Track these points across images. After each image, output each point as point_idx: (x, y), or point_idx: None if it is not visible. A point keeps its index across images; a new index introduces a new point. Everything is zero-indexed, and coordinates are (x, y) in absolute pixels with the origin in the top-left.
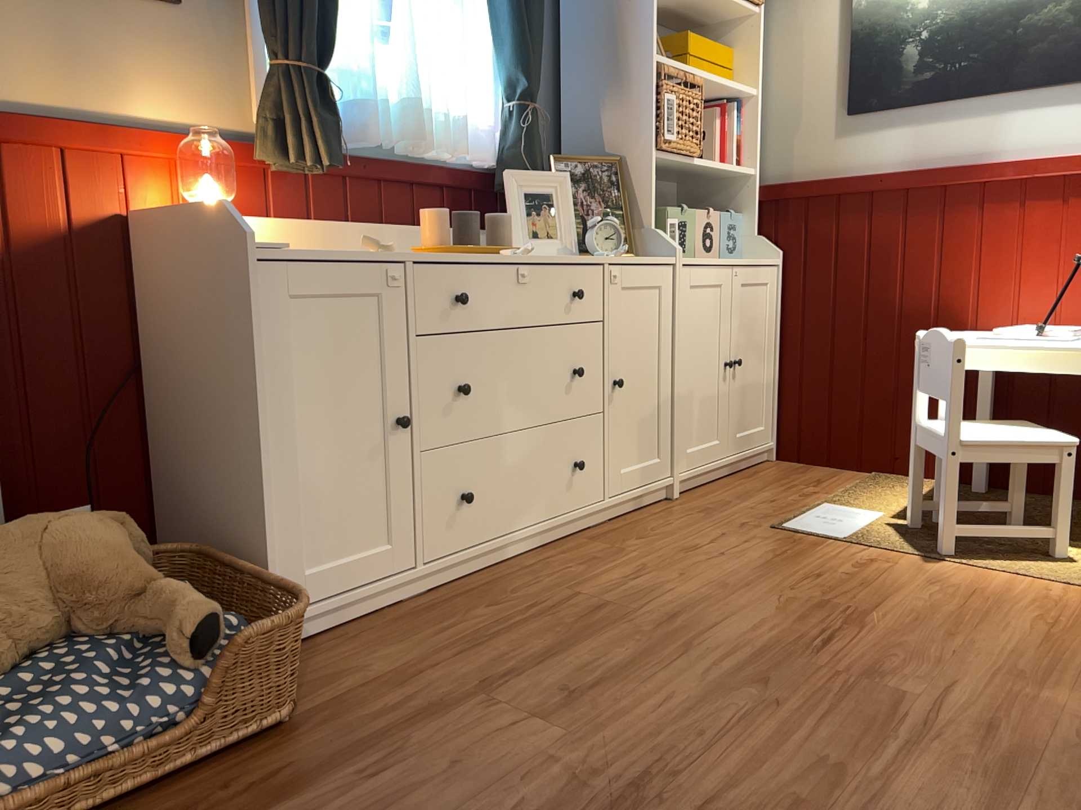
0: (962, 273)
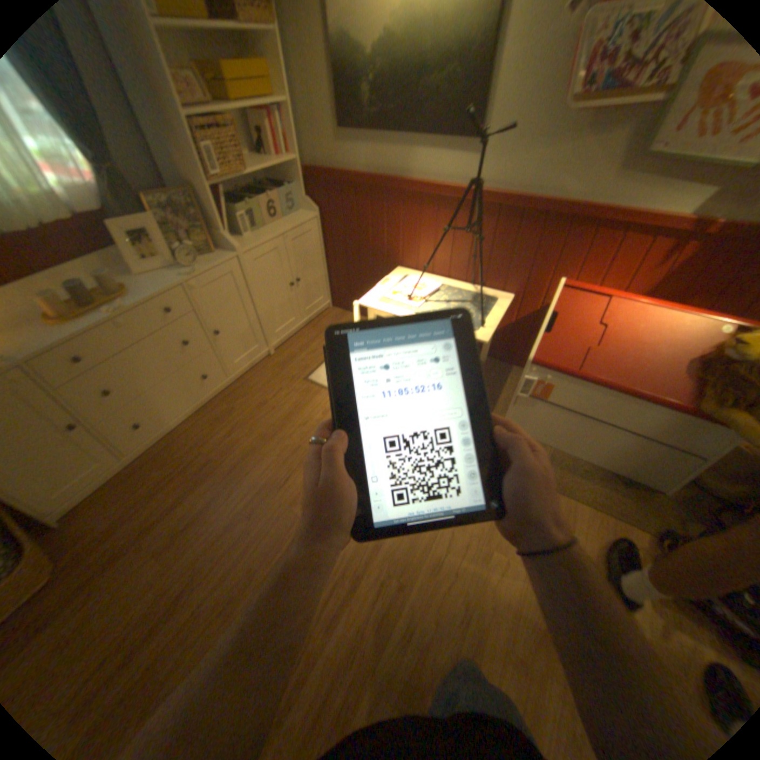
0: (397, 238)
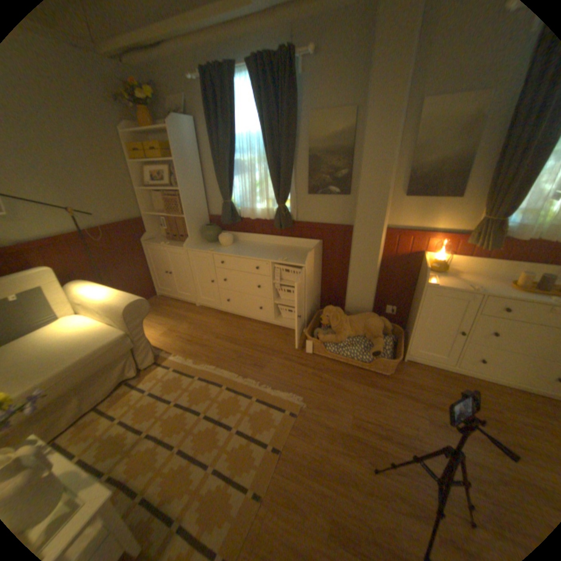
0: None
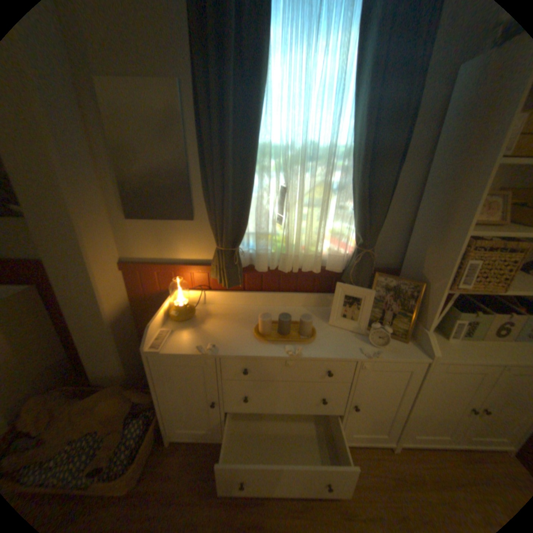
0: None
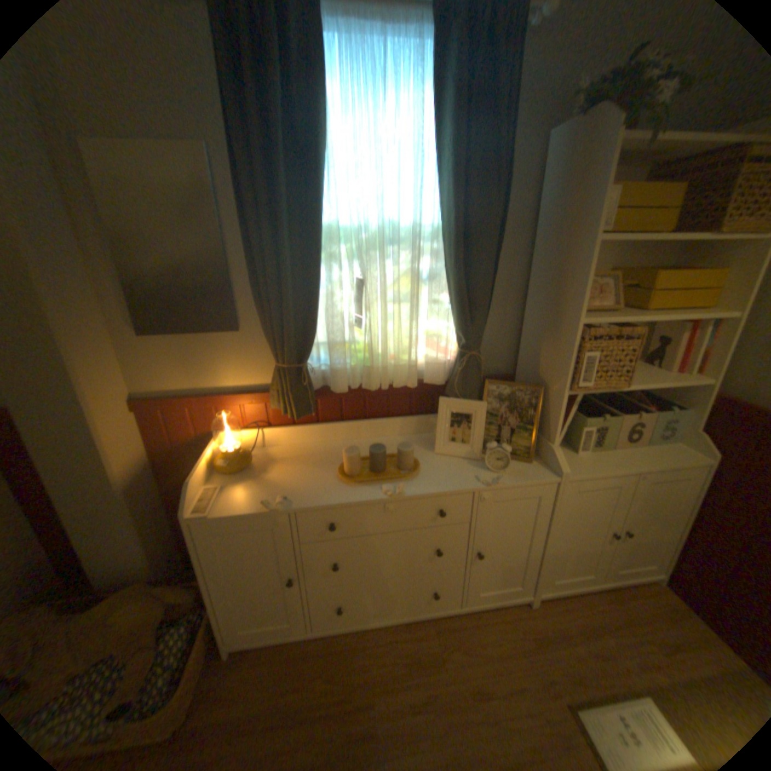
0: None
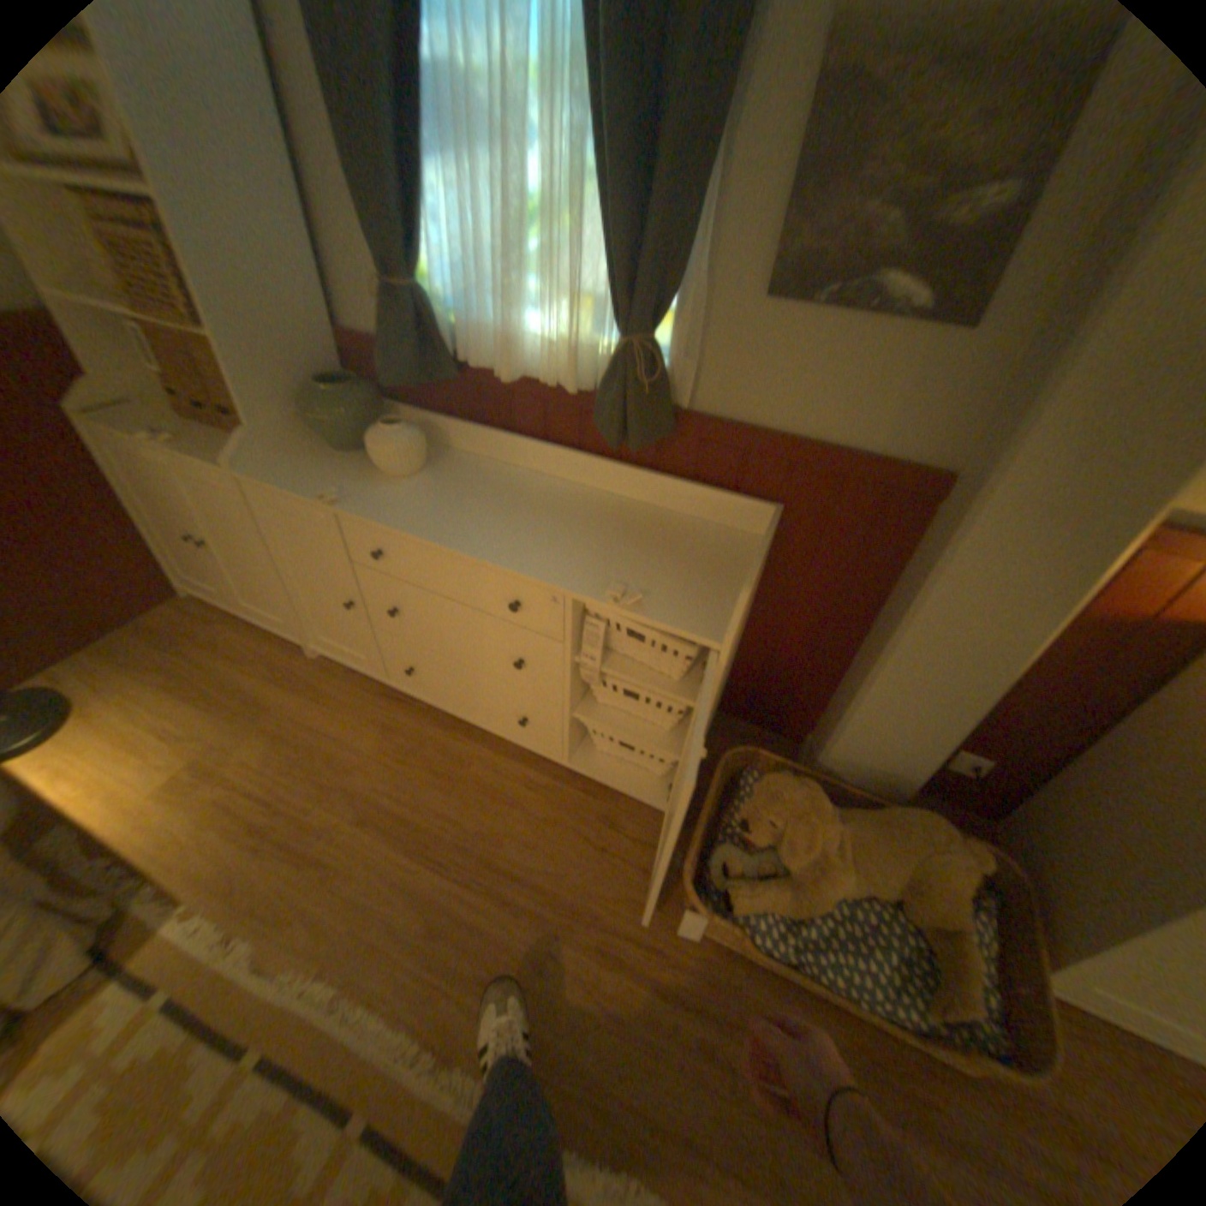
0: None
